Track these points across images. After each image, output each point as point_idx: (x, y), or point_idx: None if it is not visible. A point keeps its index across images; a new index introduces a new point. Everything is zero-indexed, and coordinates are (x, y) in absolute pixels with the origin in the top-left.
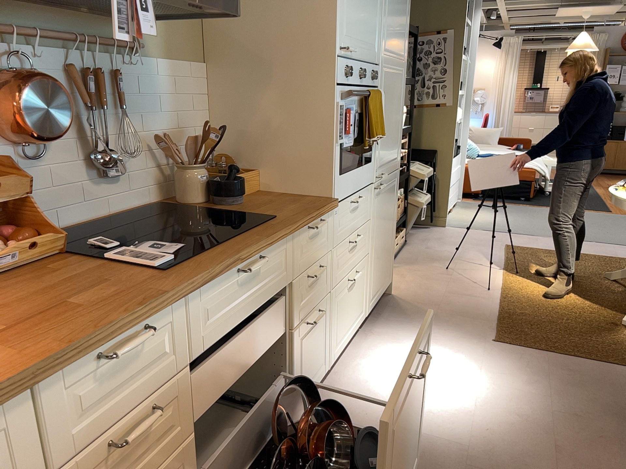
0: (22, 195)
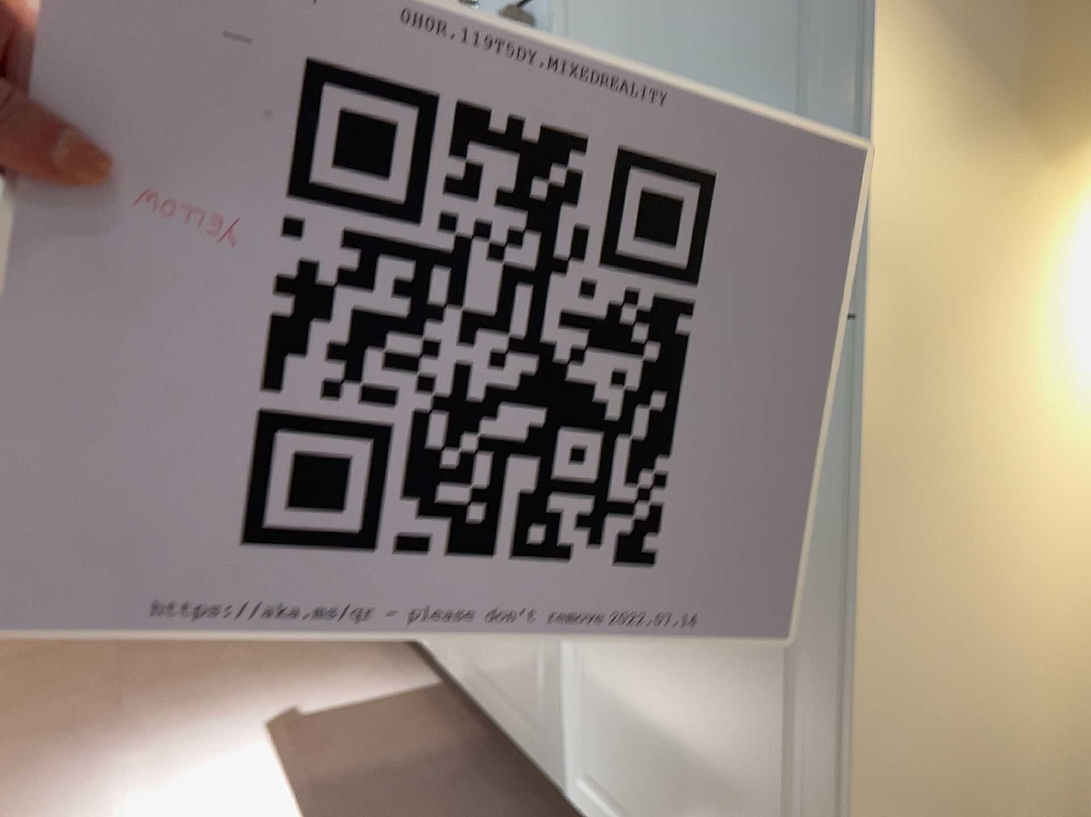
0: None
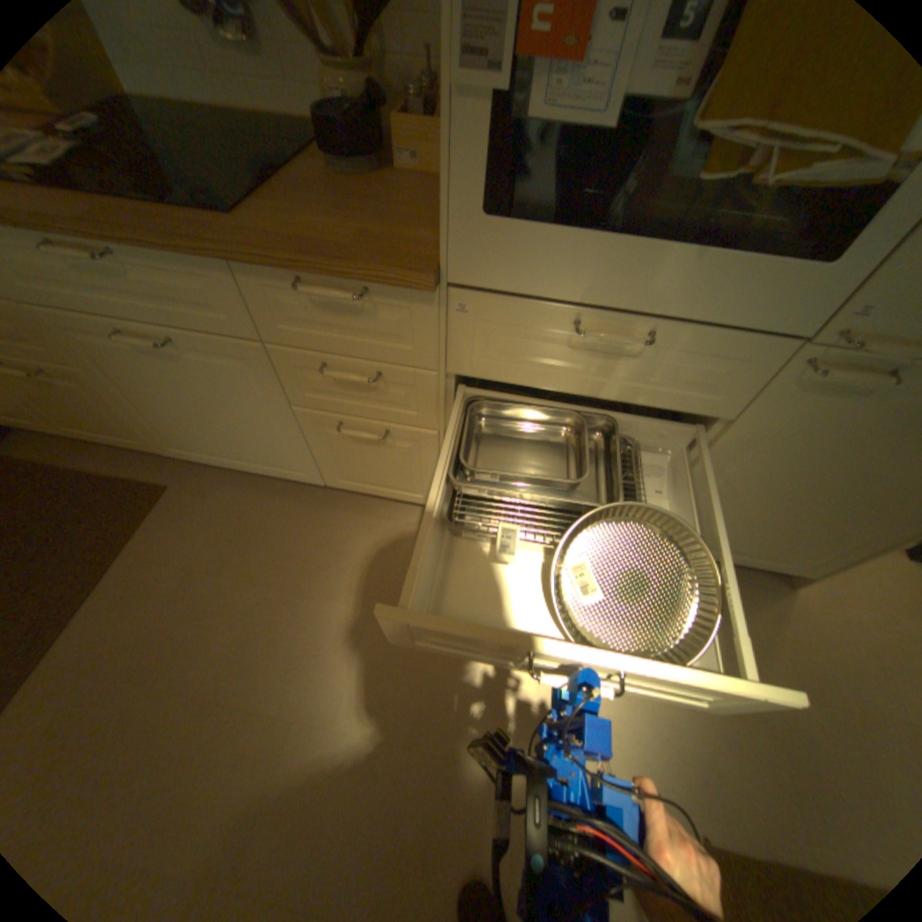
0: None
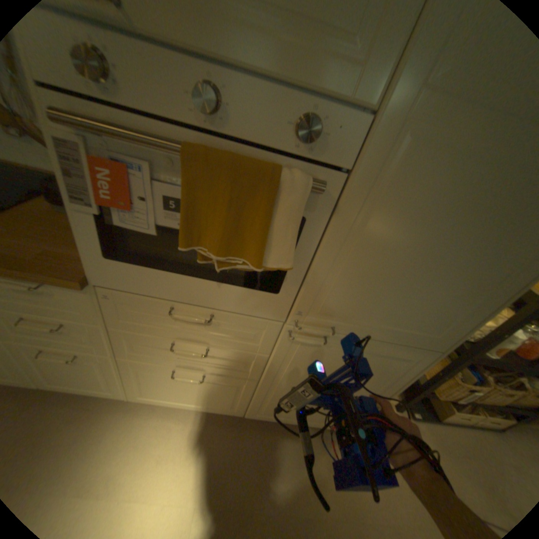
0: None
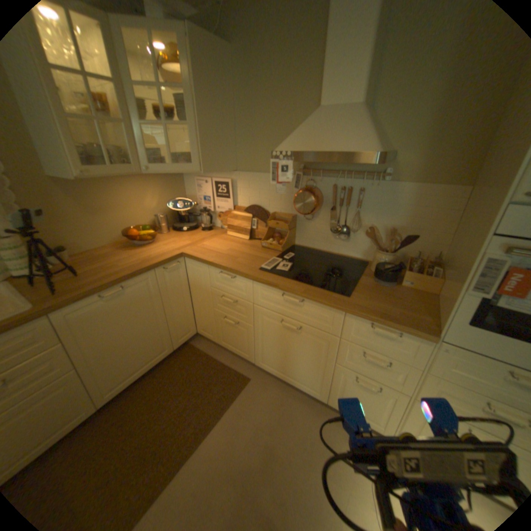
0: (285, 229)
